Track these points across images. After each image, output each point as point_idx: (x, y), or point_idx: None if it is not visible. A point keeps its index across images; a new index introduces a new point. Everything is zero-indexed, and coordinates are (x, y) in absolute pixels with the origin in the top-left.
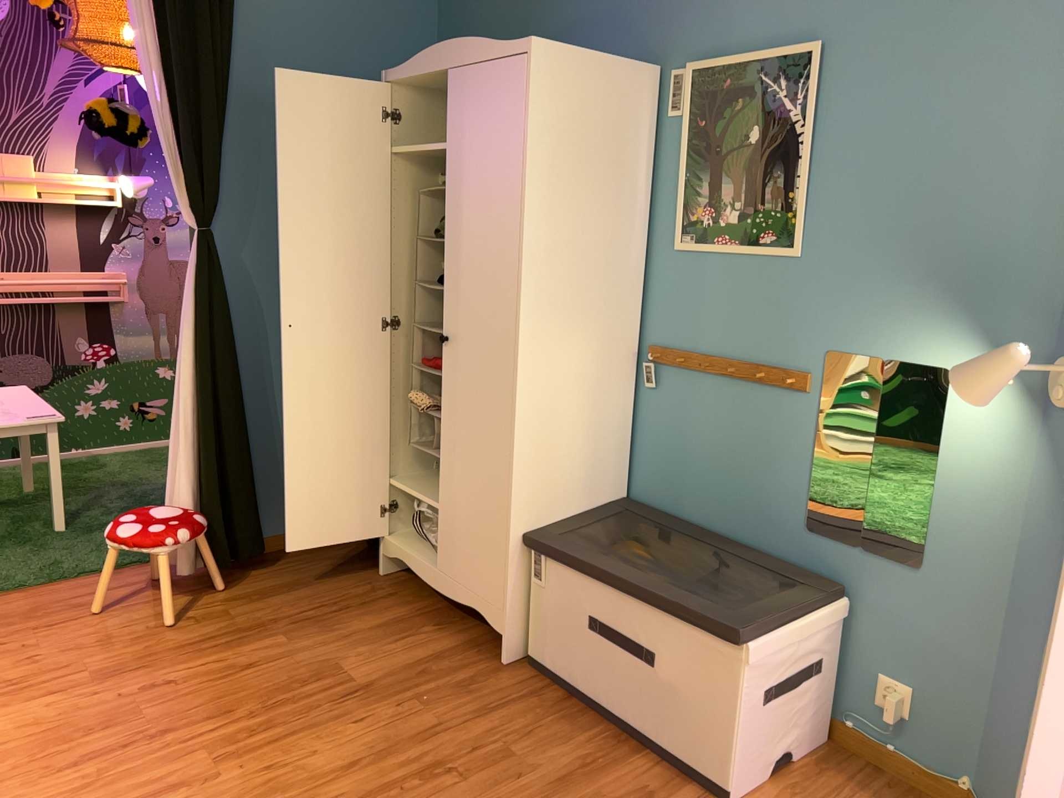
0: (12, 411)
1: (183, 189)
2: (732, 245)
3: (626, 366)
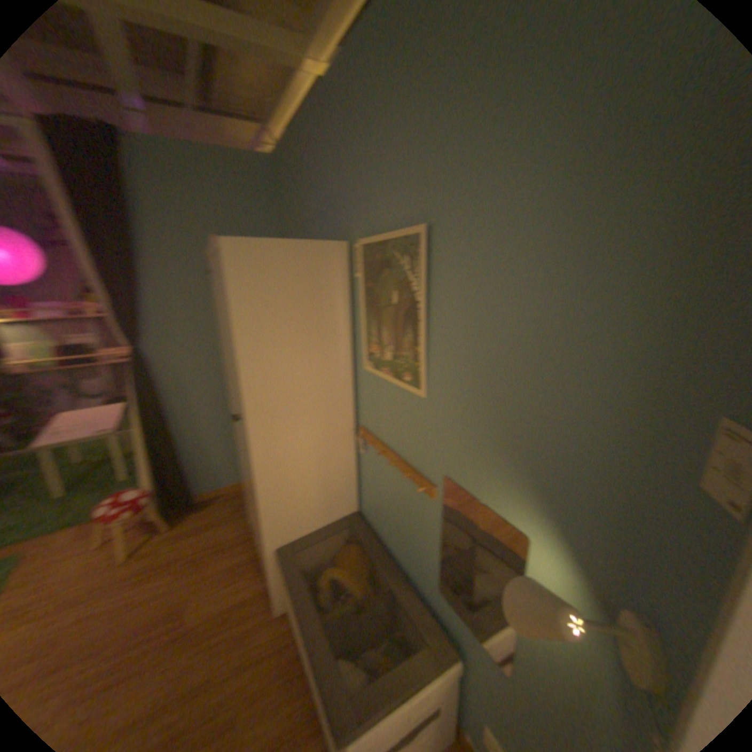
0: (92, 427)
1: (116, 327)
2: (389, 375)
3: (345, 439)
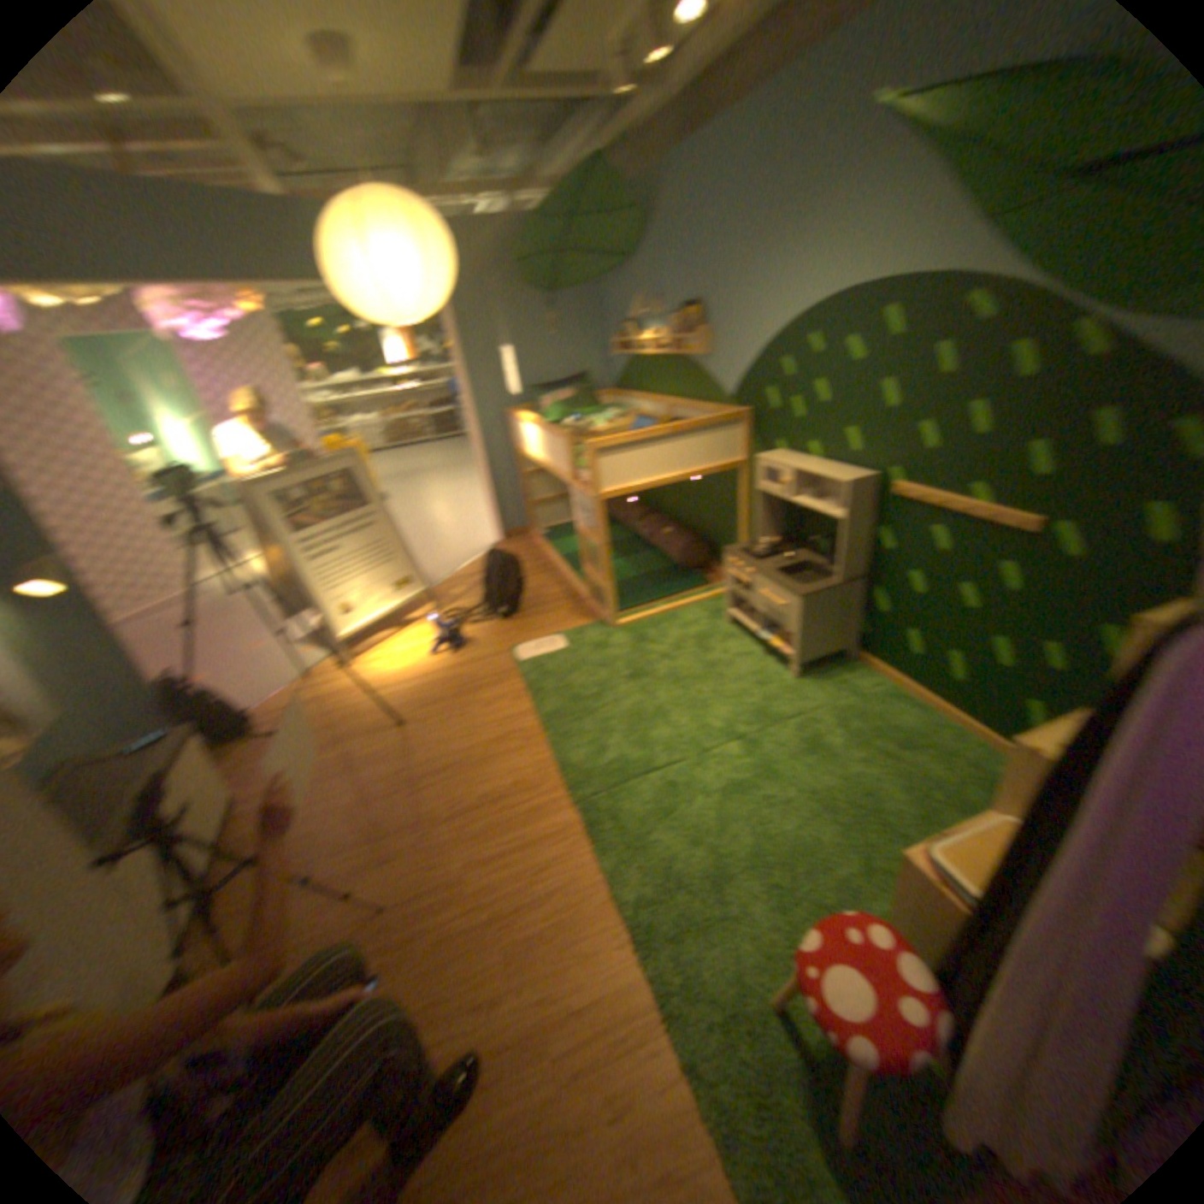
0: None
1: None
2: None
3: None
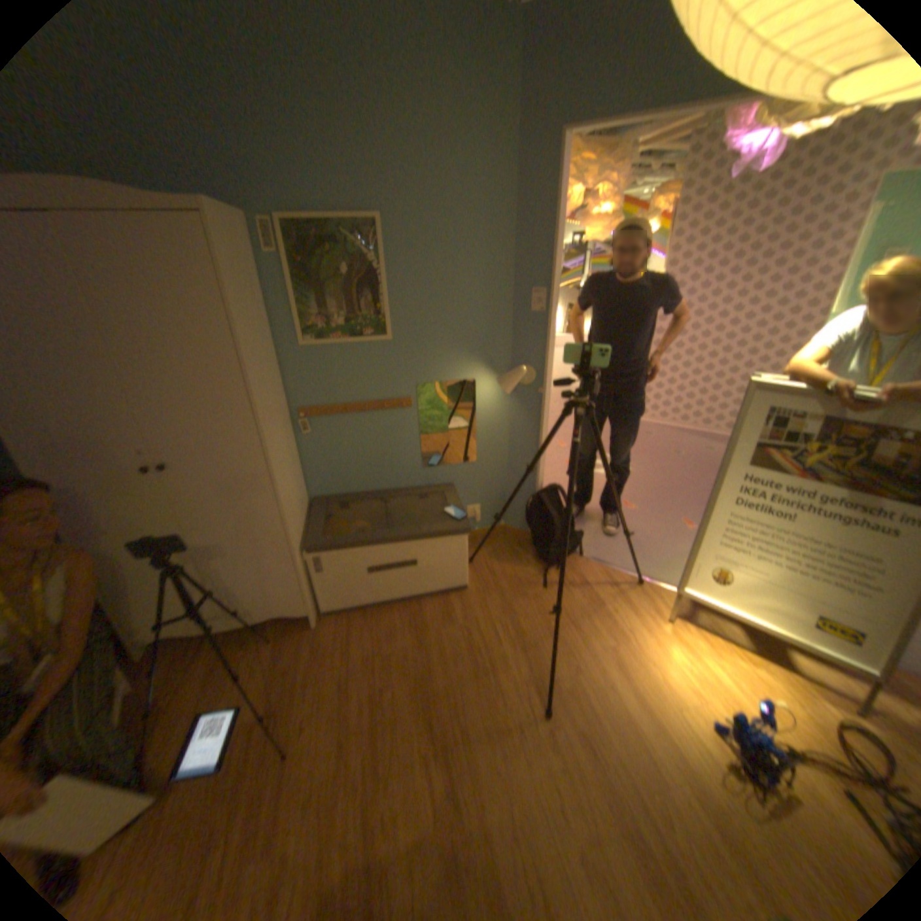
0: None
1: None
2: (344, 338)
3: (290, 427)
